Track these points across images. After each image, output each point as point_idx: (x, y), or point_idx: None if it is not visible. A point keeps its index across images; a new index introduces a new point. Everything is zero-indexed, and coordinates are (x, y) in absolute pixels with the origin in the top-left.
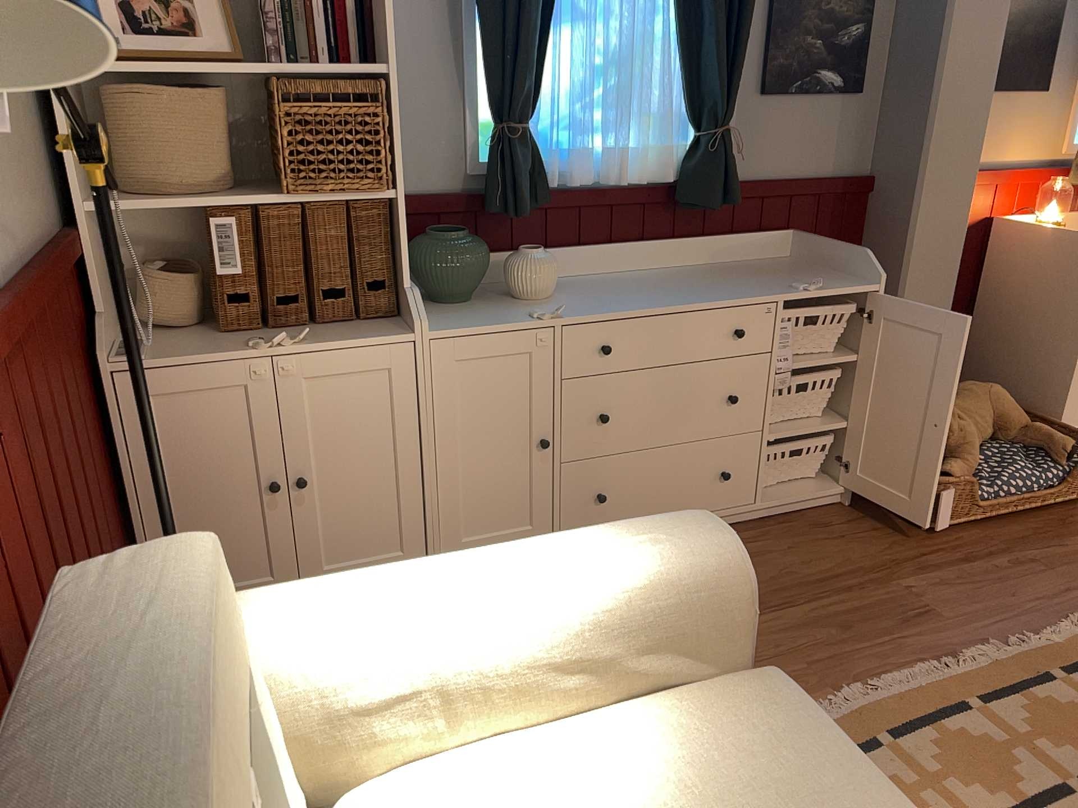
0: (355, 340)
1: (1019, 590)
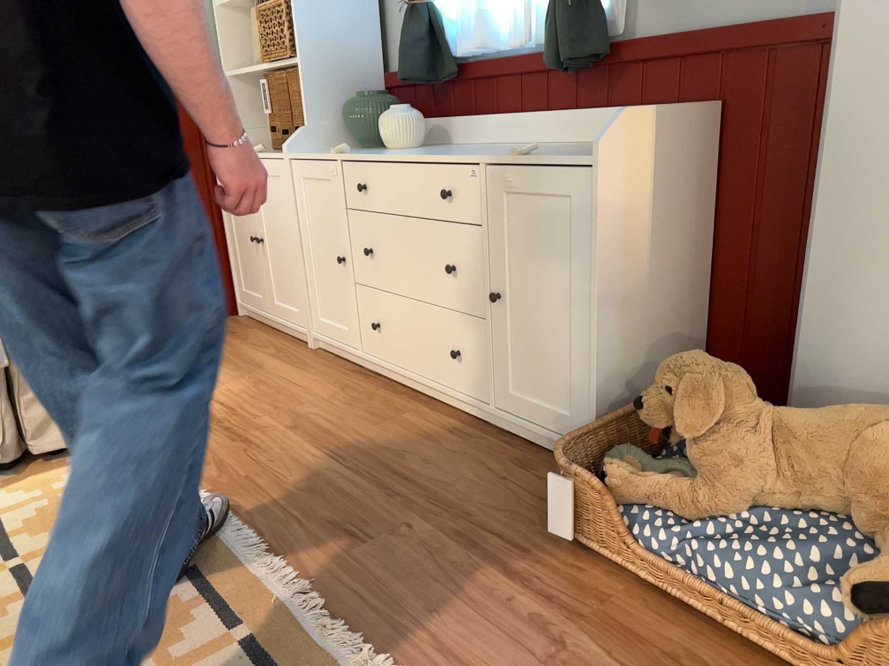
0: (274, 156)
1: (452, 621)
